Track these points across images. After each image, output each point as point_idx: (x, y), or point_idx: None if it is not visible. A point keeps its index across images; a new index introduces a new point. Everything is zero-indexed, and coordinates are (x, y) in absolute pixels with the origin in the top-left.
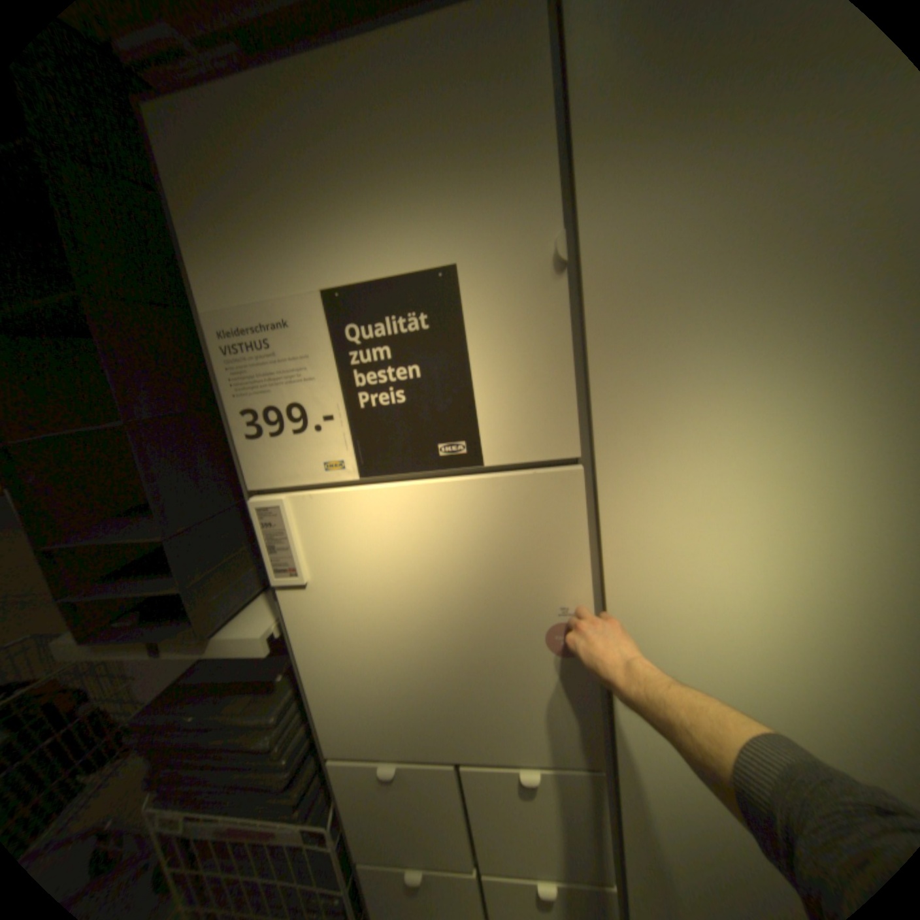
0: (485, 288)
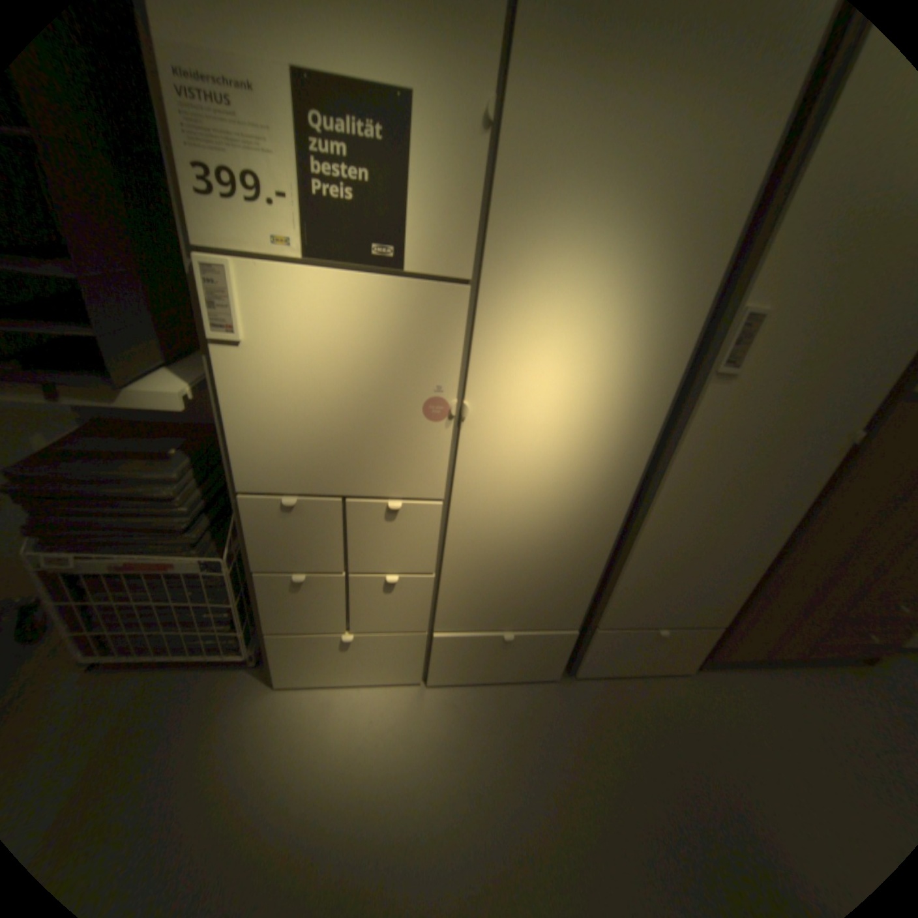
0: (433, 120)
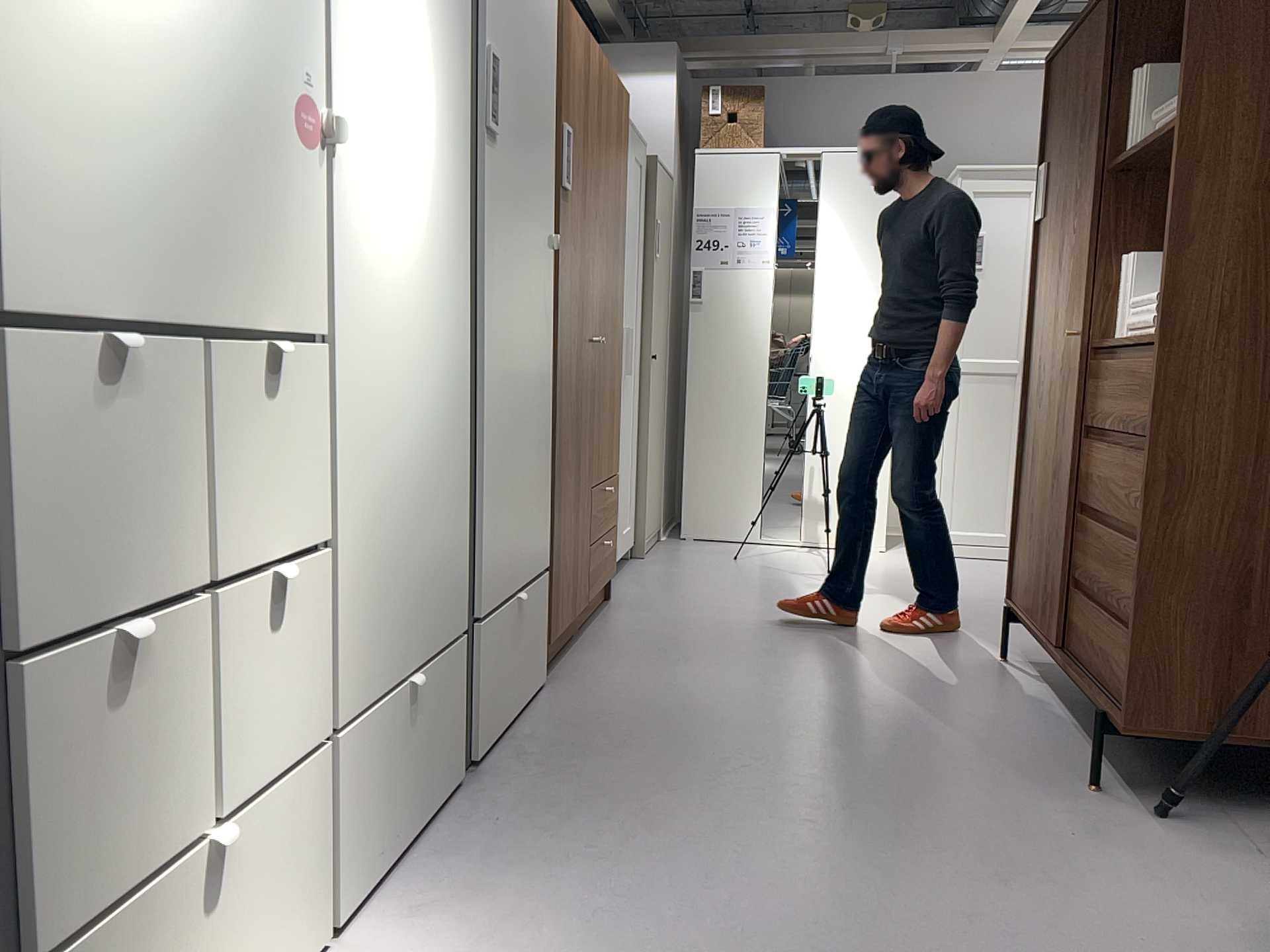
0: None
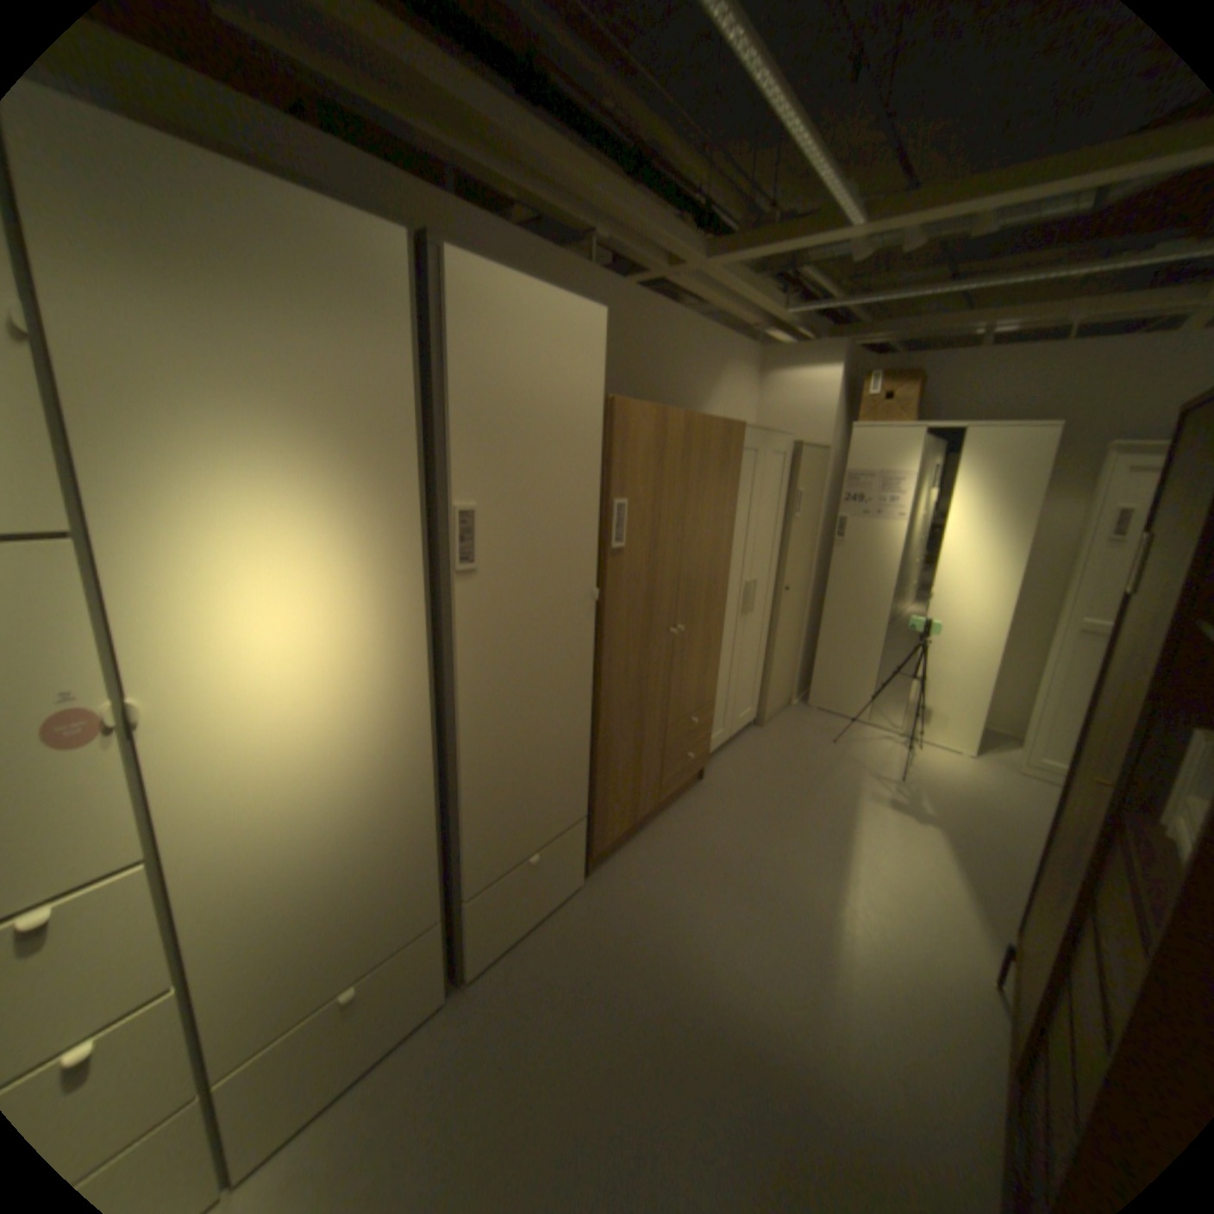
0: None
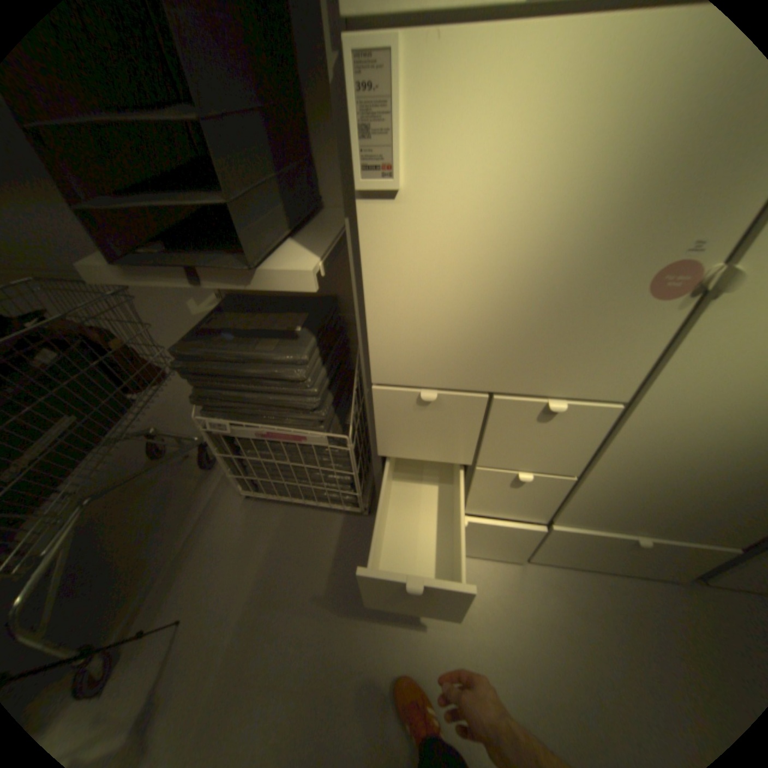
0: None
